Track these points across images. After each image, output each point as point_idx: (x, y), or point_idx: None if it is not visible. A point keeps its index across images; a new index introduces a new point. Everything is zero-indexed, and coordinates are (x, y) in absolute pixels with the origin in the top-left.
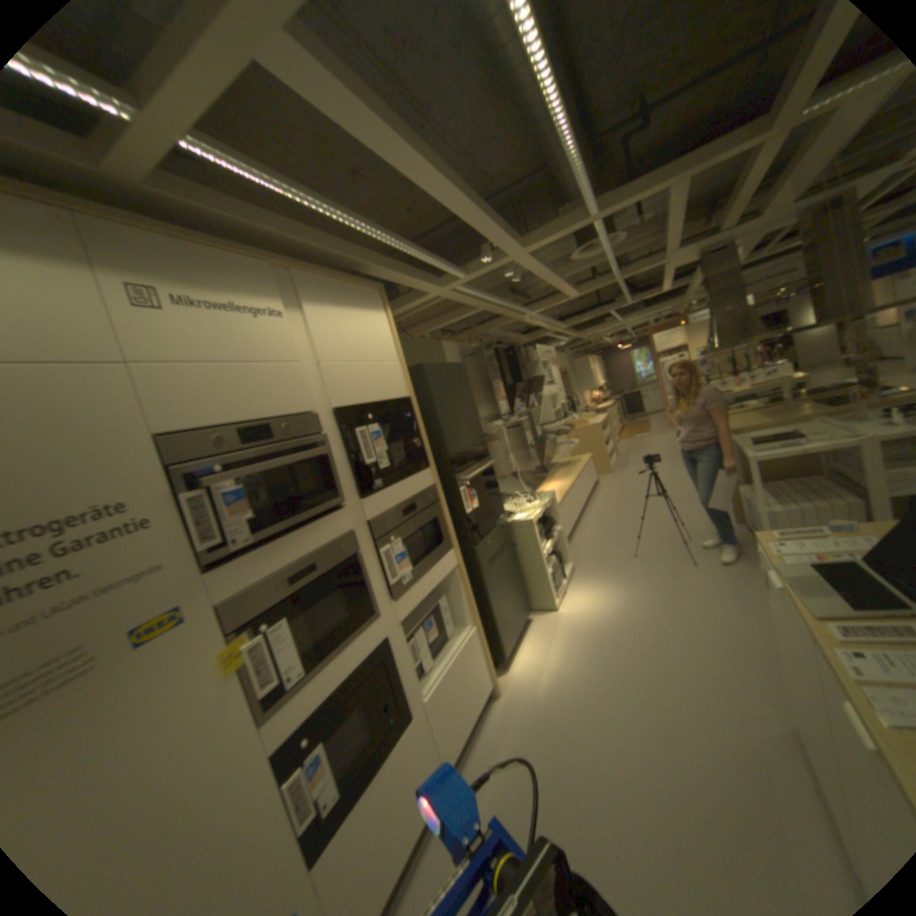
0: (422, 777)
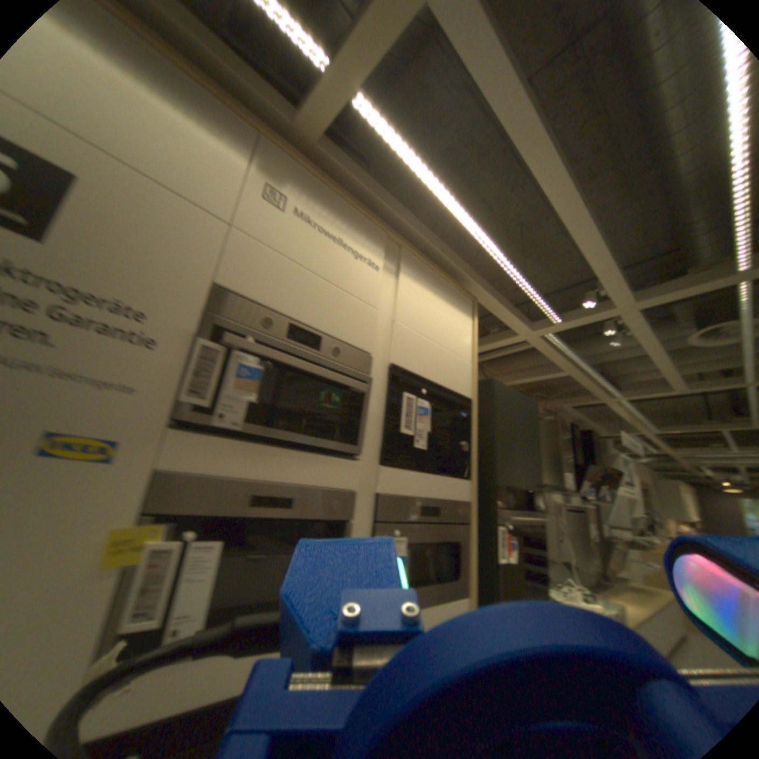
0: None
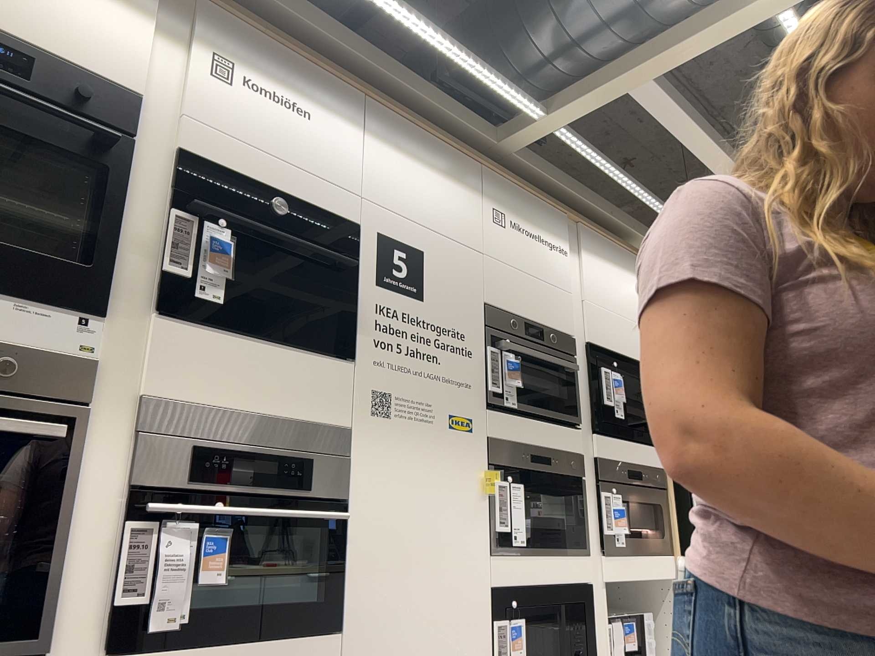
0: None
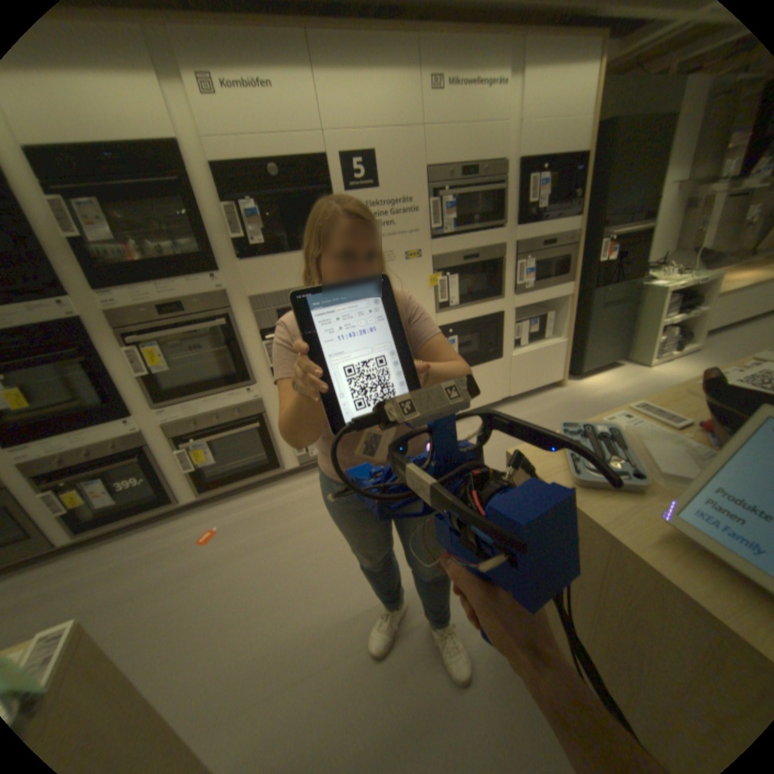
0: (497, 385)
